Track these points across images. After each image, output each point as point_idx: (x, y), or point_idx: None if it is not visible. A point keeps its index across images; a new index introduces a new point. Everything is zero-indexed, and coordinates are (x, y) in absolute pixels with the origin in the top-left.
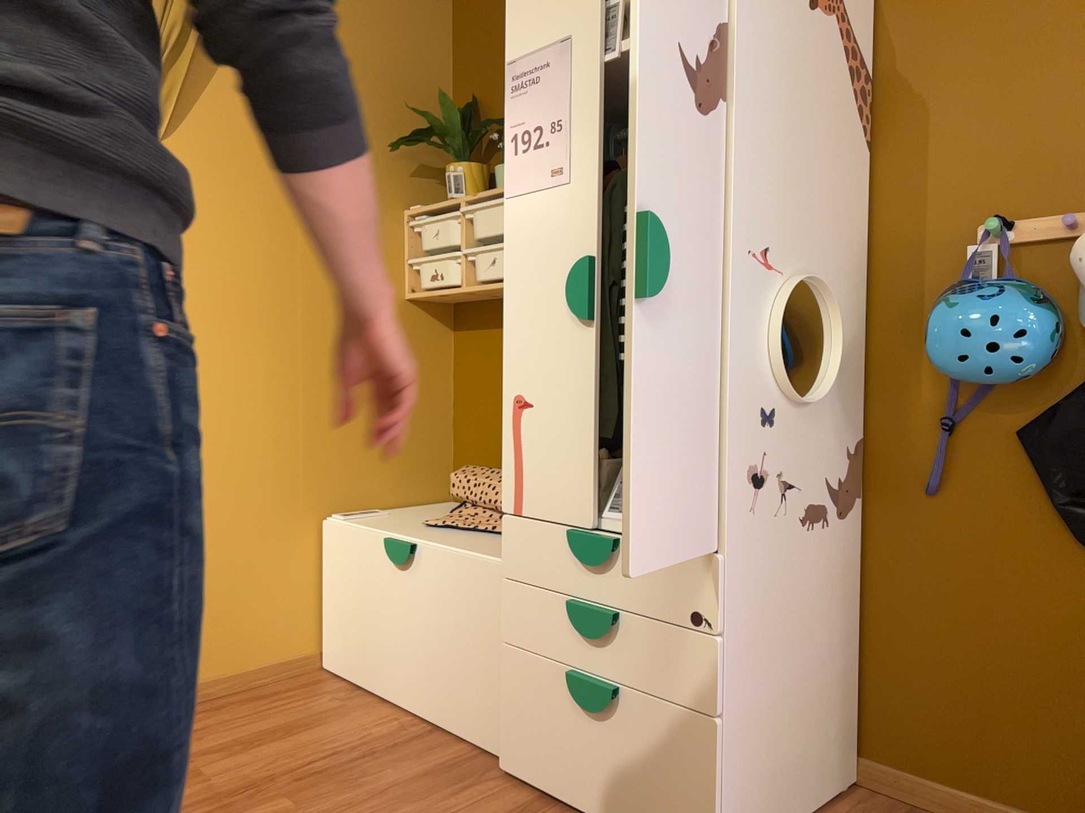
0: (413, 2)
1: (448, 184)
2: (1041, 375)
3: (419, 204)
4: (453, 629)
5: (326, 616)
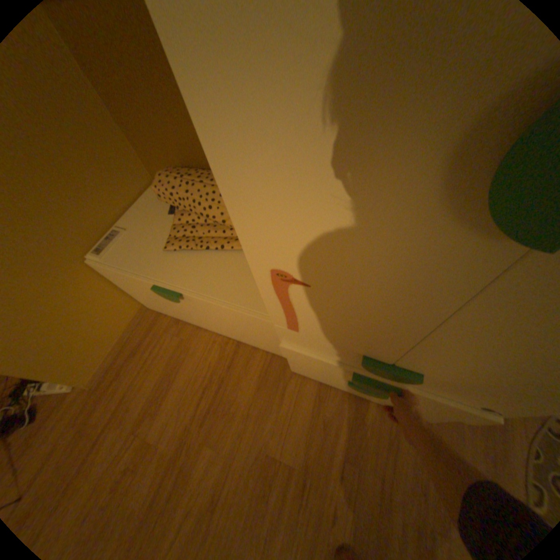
0: None
1: None
2: None
3: None
4: (235, 325)
5: (133, 296)
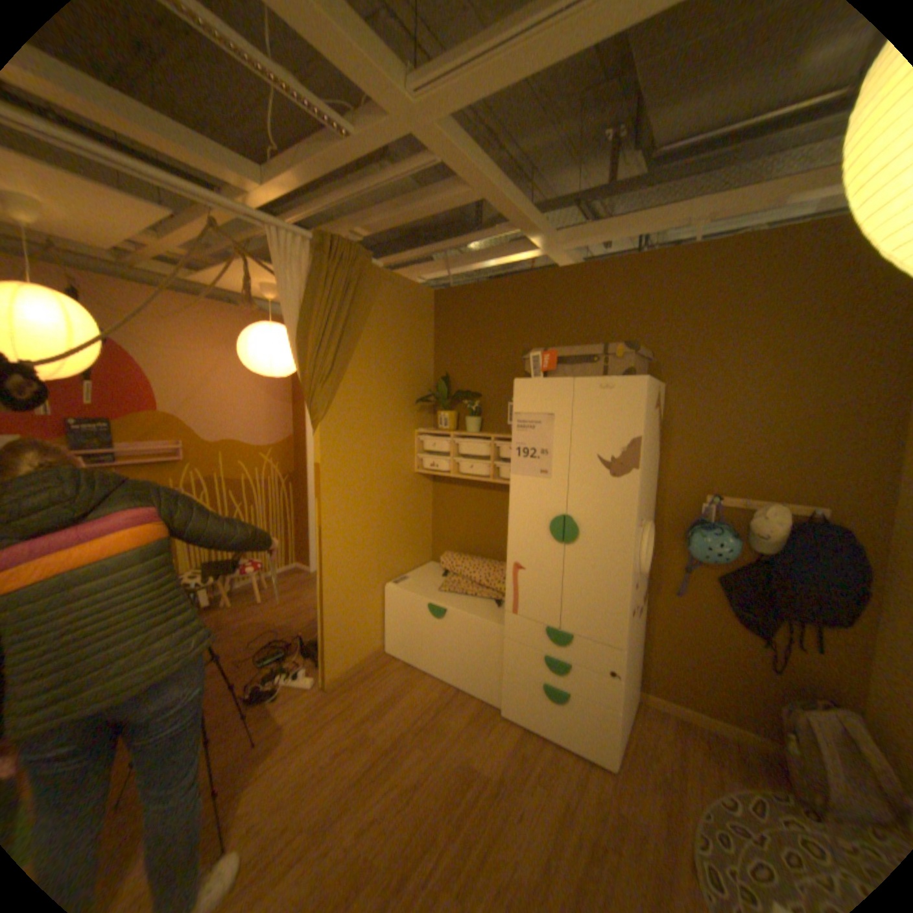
0: (418, 326)
1: (439, 421)
2: (733, 563)
3: (420, 426)
4: (469, 650)
5: (388, 630)
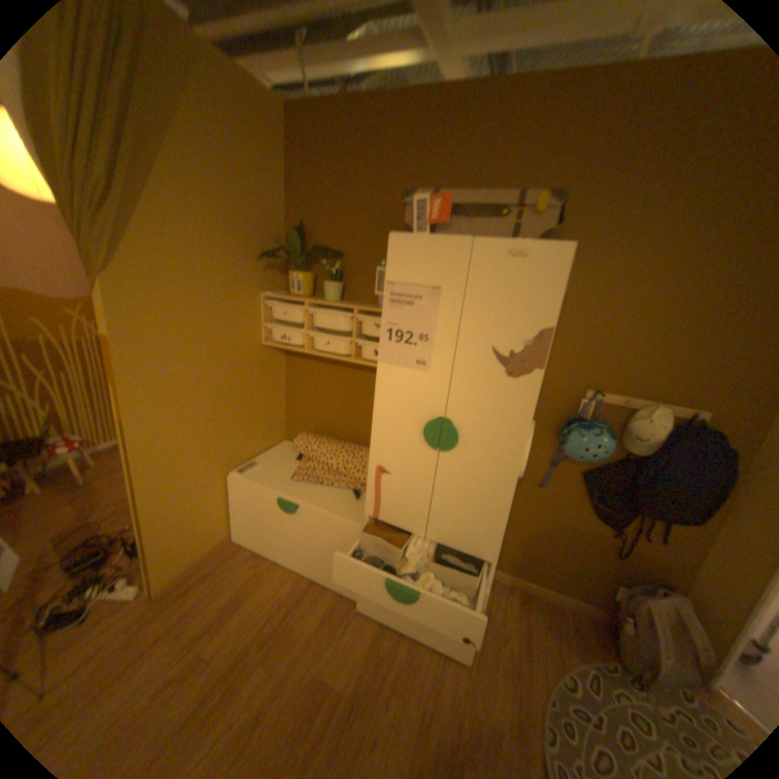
0: (261, 148)
1: (291, 283)
2: (603, 461)
3: (268, 287)
4: (324, 546)
5: (234, 519)
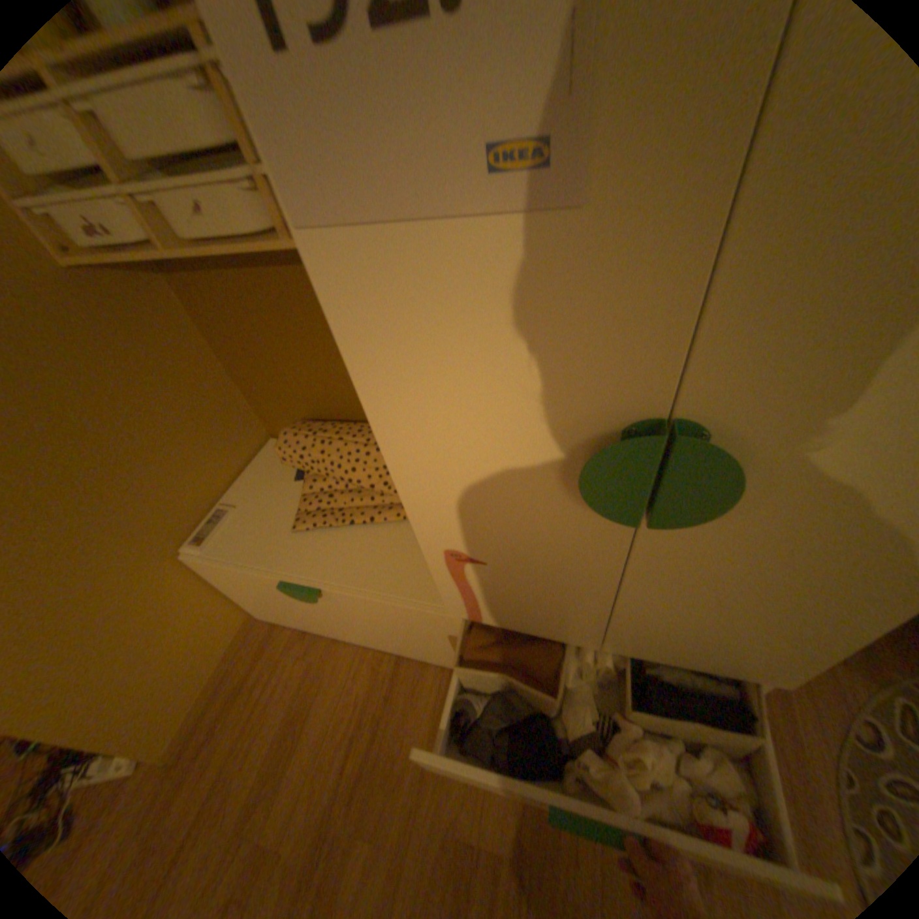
0: None
1: None
2: None
3: None
4: (395, 629)
5: (239, 601)
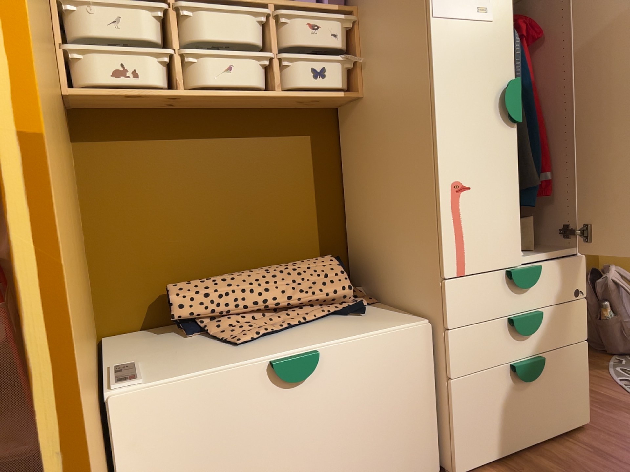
0: None
1: None
2: None
3: None
4: (374, 406)
5: None
